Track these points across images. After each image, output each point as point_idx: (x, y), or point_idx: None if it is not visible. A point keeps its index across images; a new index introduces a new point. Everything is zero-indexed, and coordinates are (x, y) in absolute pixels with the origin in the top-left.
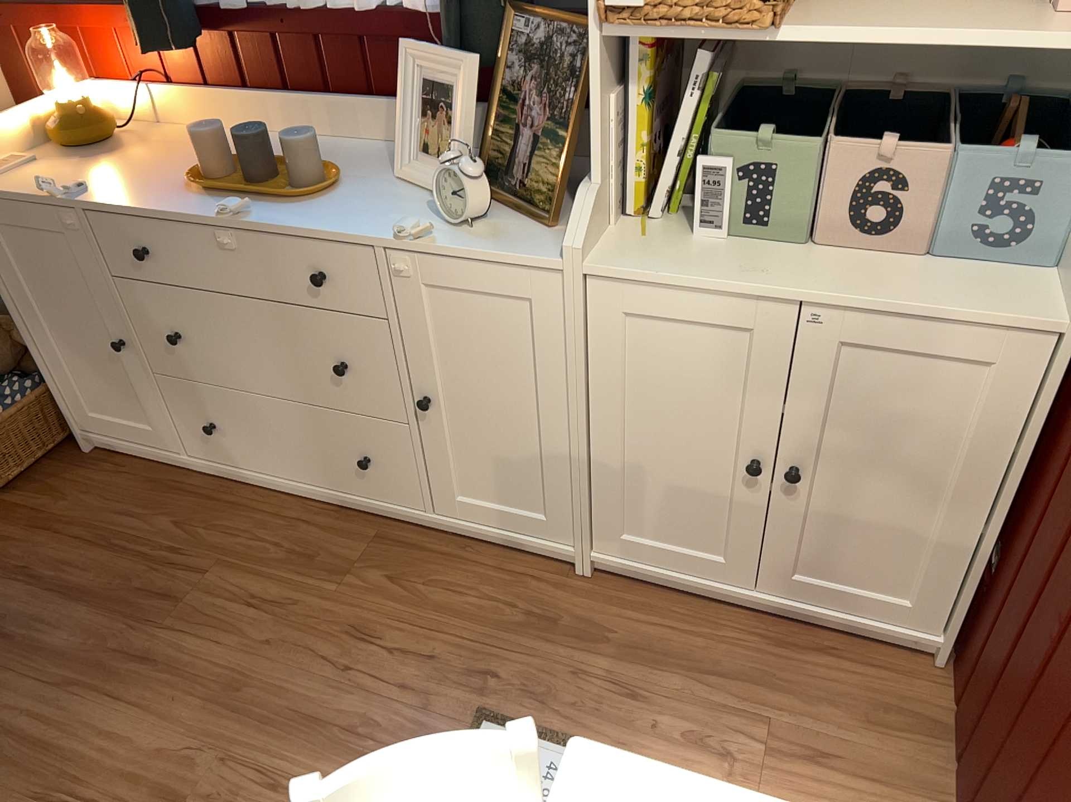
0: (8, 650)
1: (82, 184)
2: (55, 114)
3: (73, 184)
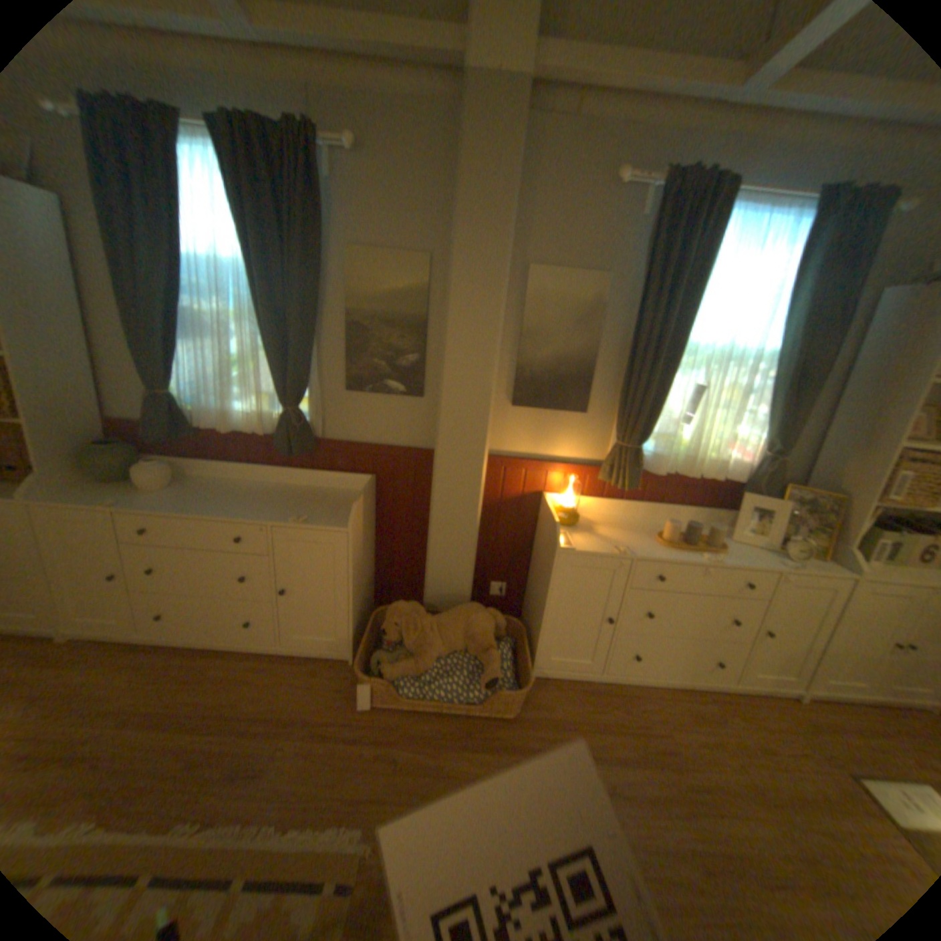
0: (639, 807)
1: (626, 548)
2: (560, 511)
3: (623, 548)
